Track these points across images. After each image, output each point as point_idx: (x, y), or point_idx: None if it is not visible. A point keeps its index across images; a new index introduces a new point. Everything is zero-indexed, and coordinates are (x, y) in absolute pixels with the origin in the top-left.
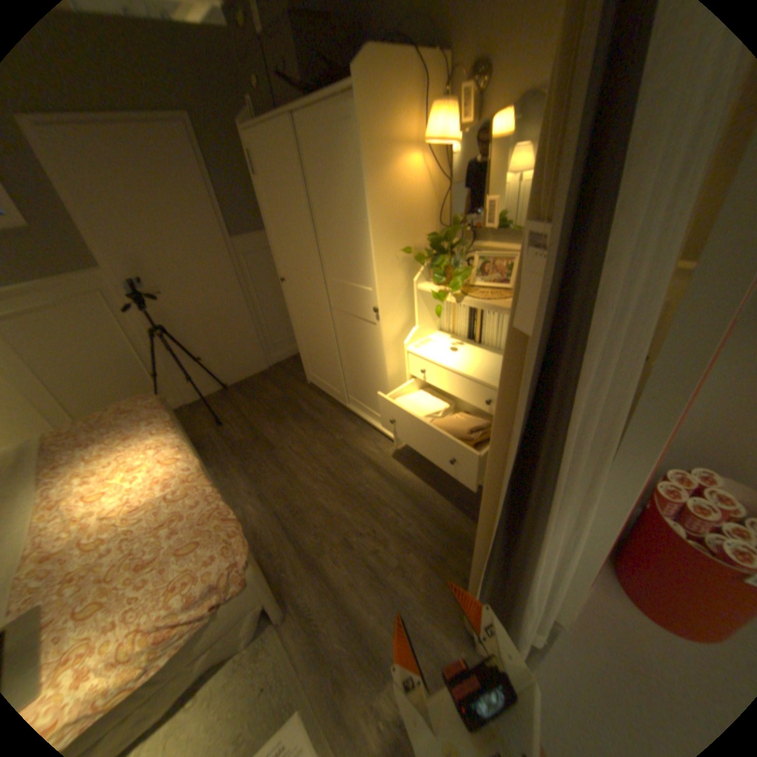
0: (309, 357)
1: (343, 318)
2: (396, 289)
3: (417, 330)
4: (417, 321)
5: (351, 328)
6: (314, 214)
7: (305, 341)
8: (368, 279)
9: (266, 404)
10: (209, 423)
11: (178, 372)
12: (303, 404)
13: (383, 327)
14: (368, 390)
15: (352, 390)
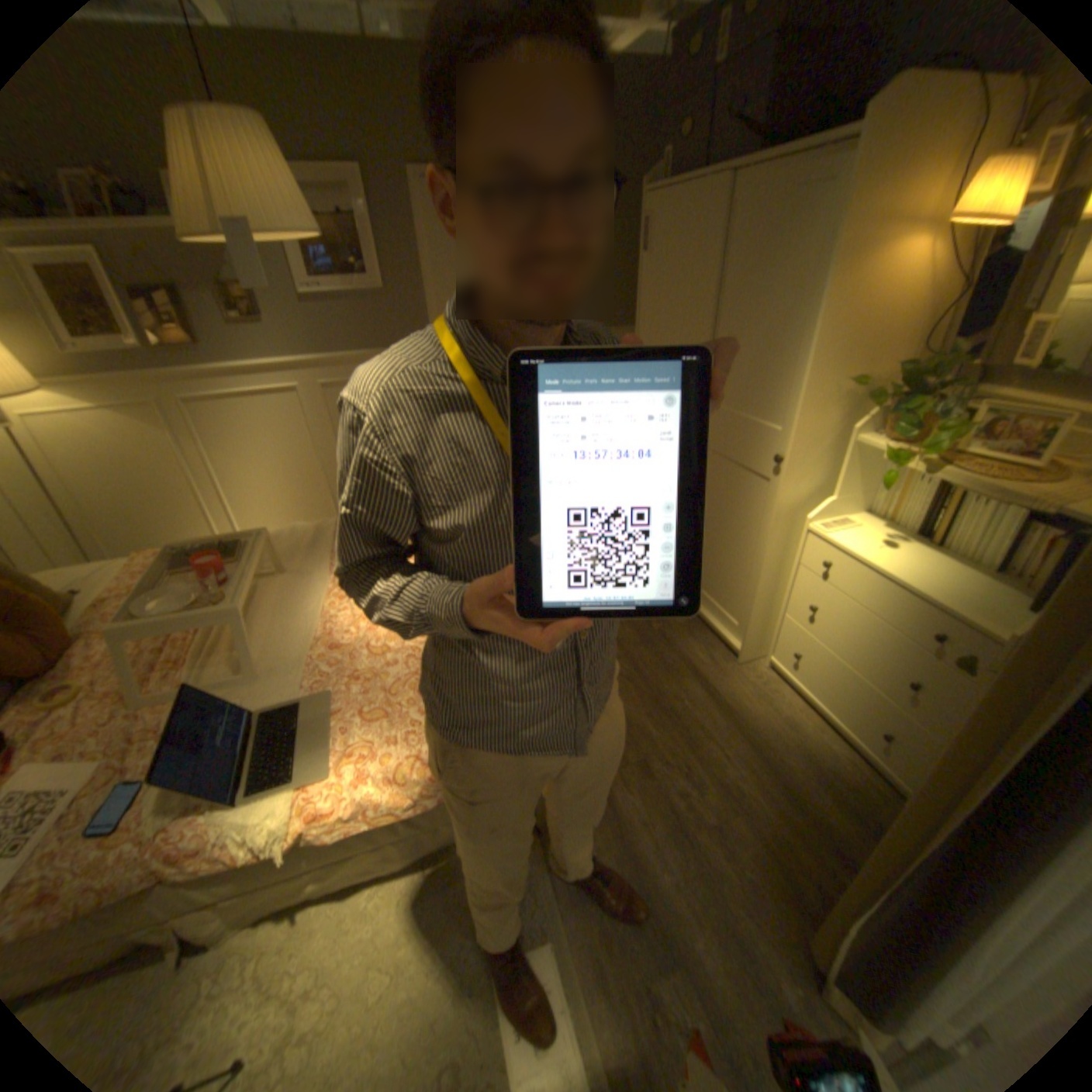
0: None
1: (714, 461)
2: (820, 433)
3: (833, 501)
4: (837, 487)
5: (723, 477)
6: (719, 310)
7: None
8: (779, 412)
9: None
10: None
11: None
12: None
13: (780, 485)
14: (718, 571)
15: None
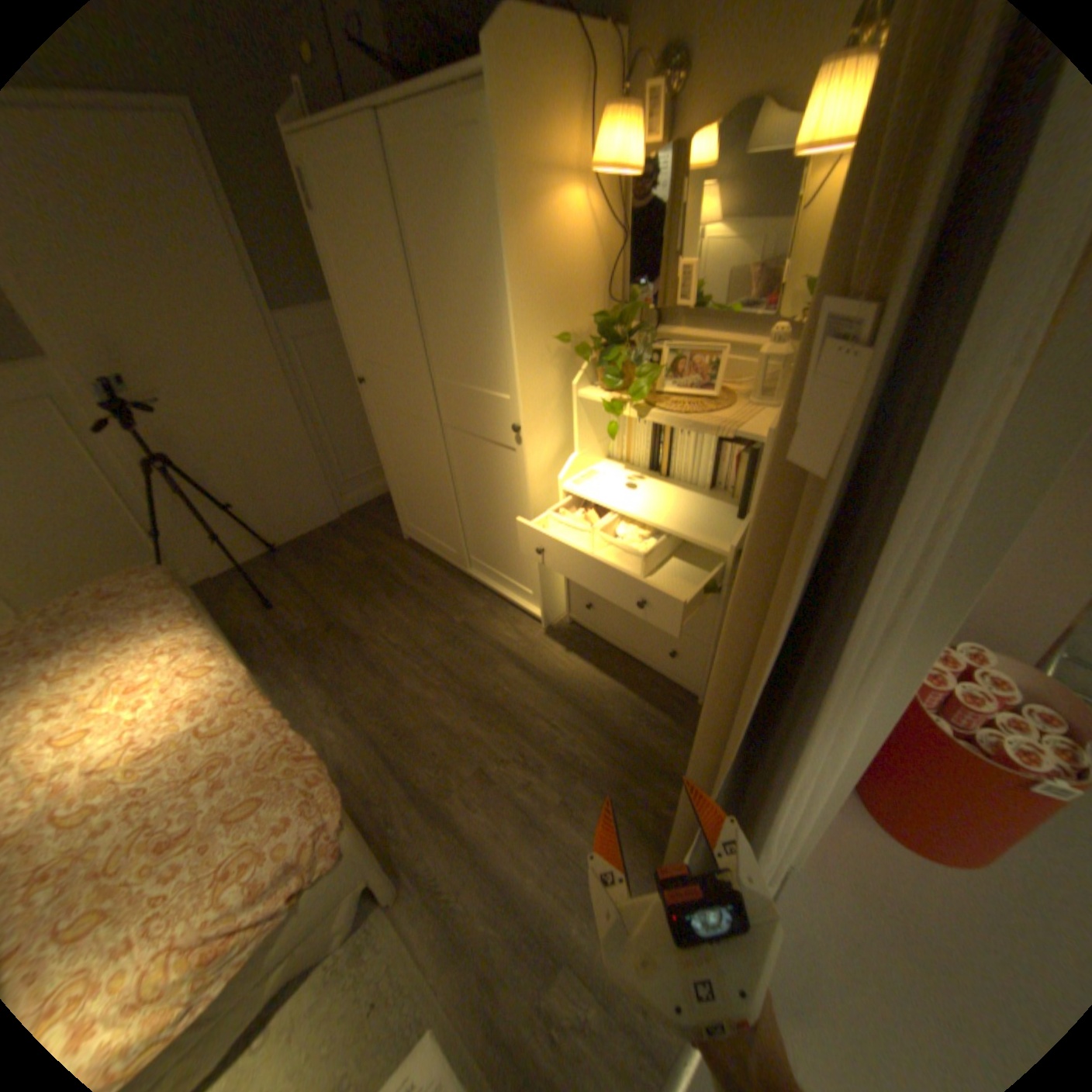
0: (406, 499)
1: (462, 440)
2: (545, 396)
3: (577, 457)
4: (576, 444)
5: (475, 455)
6: (413, 278)
7: (399, 475)
8: (503, 381)
9: (341, 573)
10: (250, 605)
11: (193, 526)
12: (399, 570)
13: (527, 454)
14: (501, 547)
15: (475, 548)
